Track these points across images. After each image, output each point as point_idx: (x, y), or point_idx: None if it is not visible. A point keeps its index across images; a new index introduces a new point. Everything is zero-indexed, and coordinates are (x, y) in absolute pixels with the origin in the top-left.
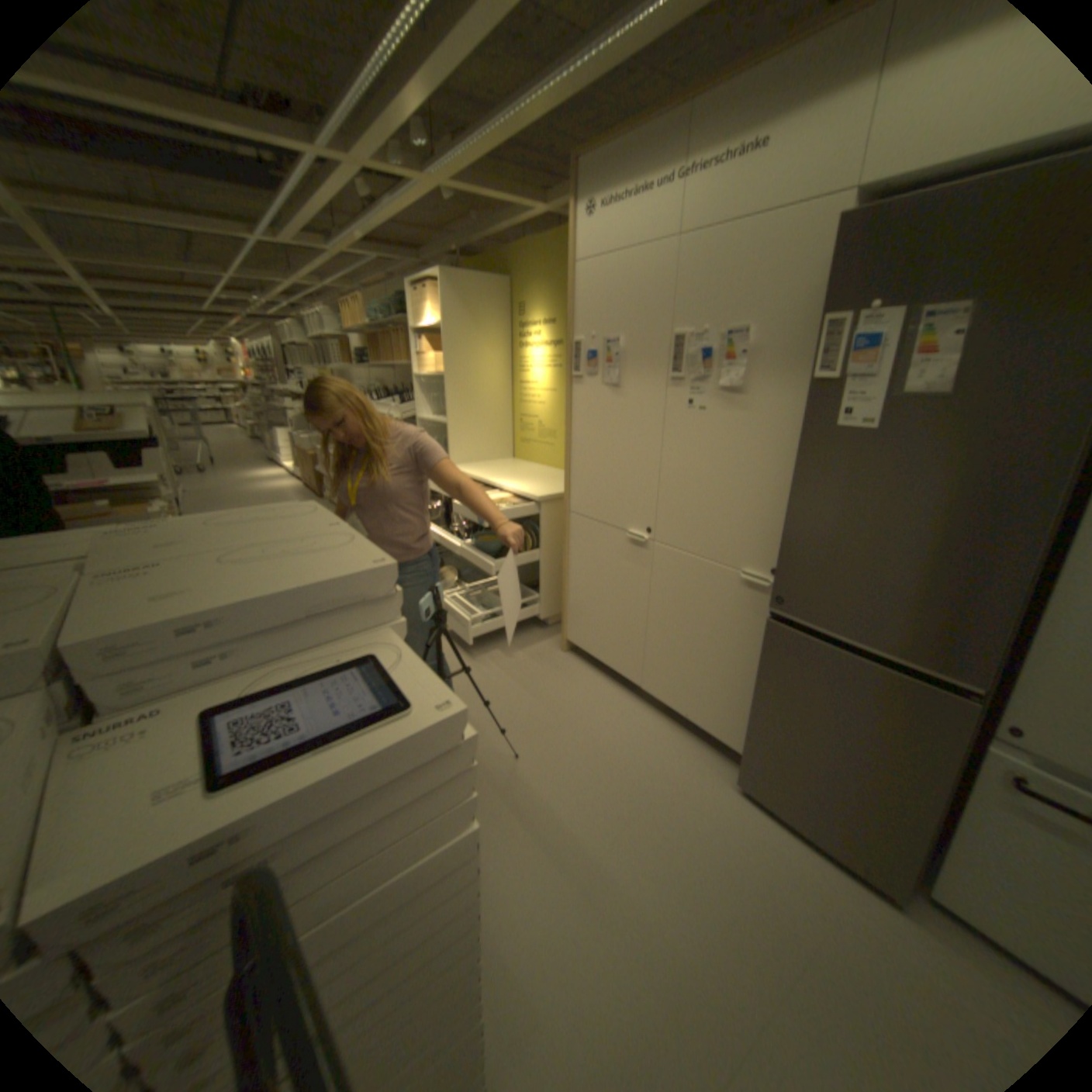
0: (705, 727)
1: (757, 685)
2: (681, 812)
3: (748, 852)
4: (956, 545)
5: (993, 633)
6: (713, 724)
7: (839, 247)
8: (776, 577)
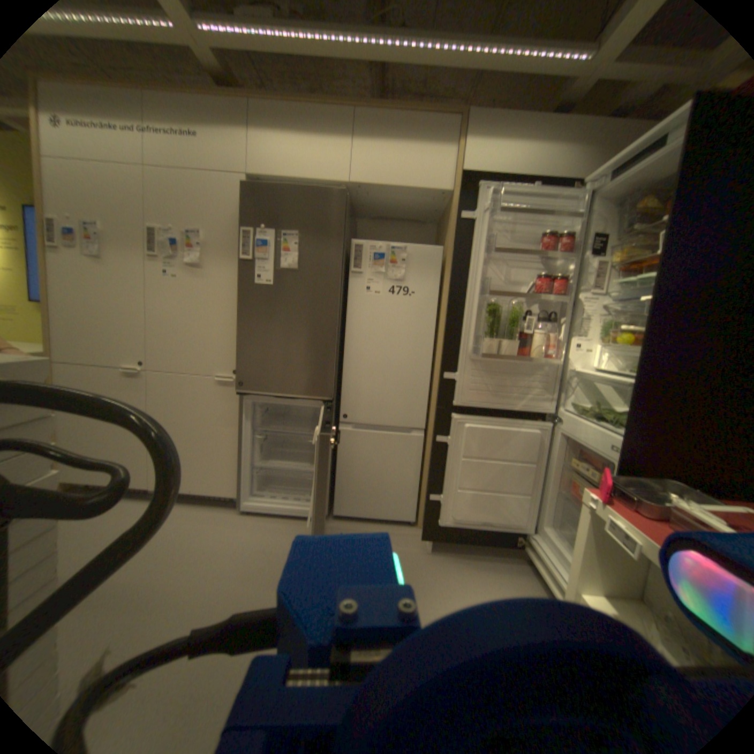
0: (204, 493)
1: (235, 446)
2: (198, 545)
3: (246, 543)
4: (310, 336)
5: (329, 371)
6: (209, 487)
7: (240, 199)
8: (236, 371)
